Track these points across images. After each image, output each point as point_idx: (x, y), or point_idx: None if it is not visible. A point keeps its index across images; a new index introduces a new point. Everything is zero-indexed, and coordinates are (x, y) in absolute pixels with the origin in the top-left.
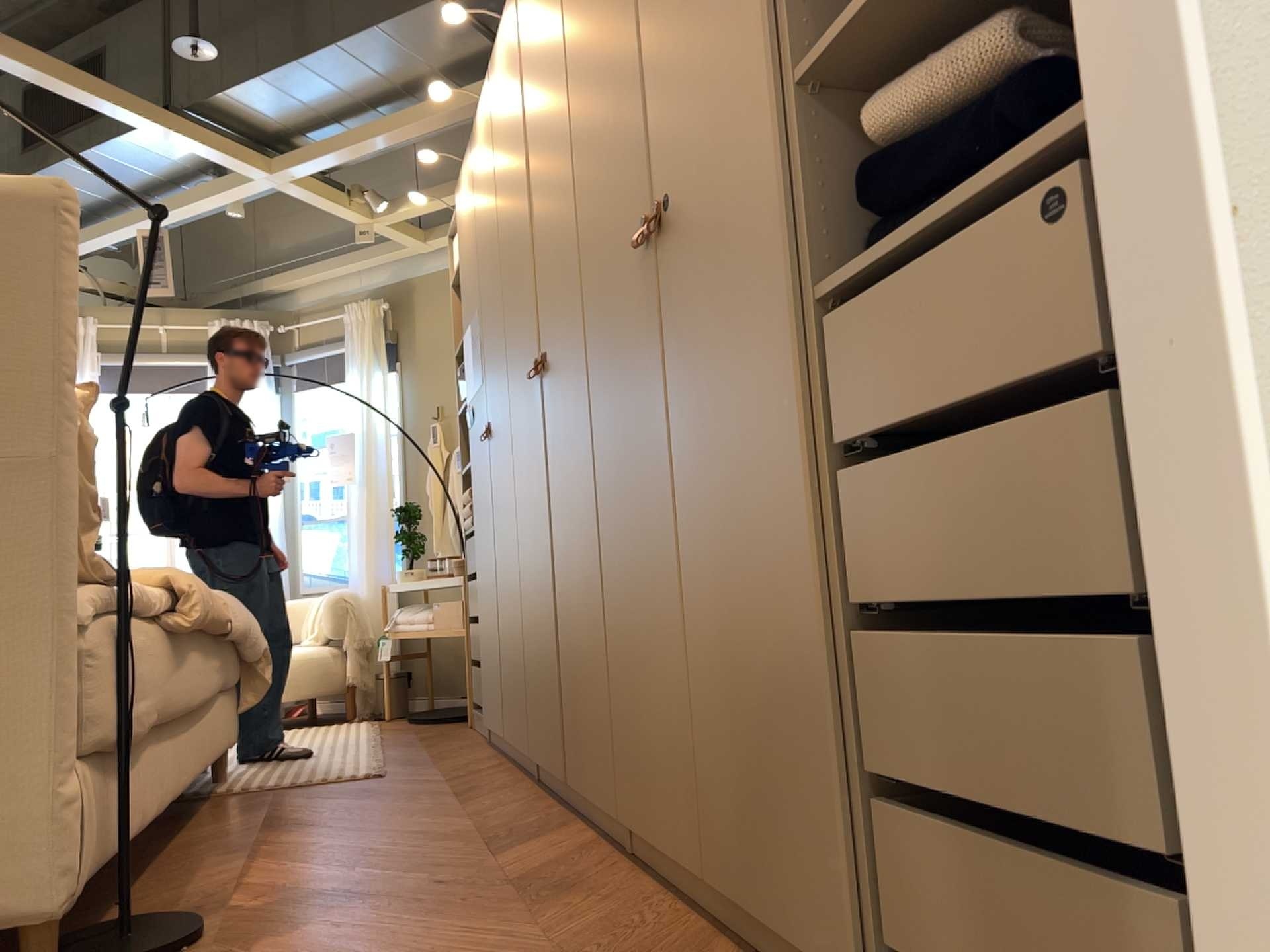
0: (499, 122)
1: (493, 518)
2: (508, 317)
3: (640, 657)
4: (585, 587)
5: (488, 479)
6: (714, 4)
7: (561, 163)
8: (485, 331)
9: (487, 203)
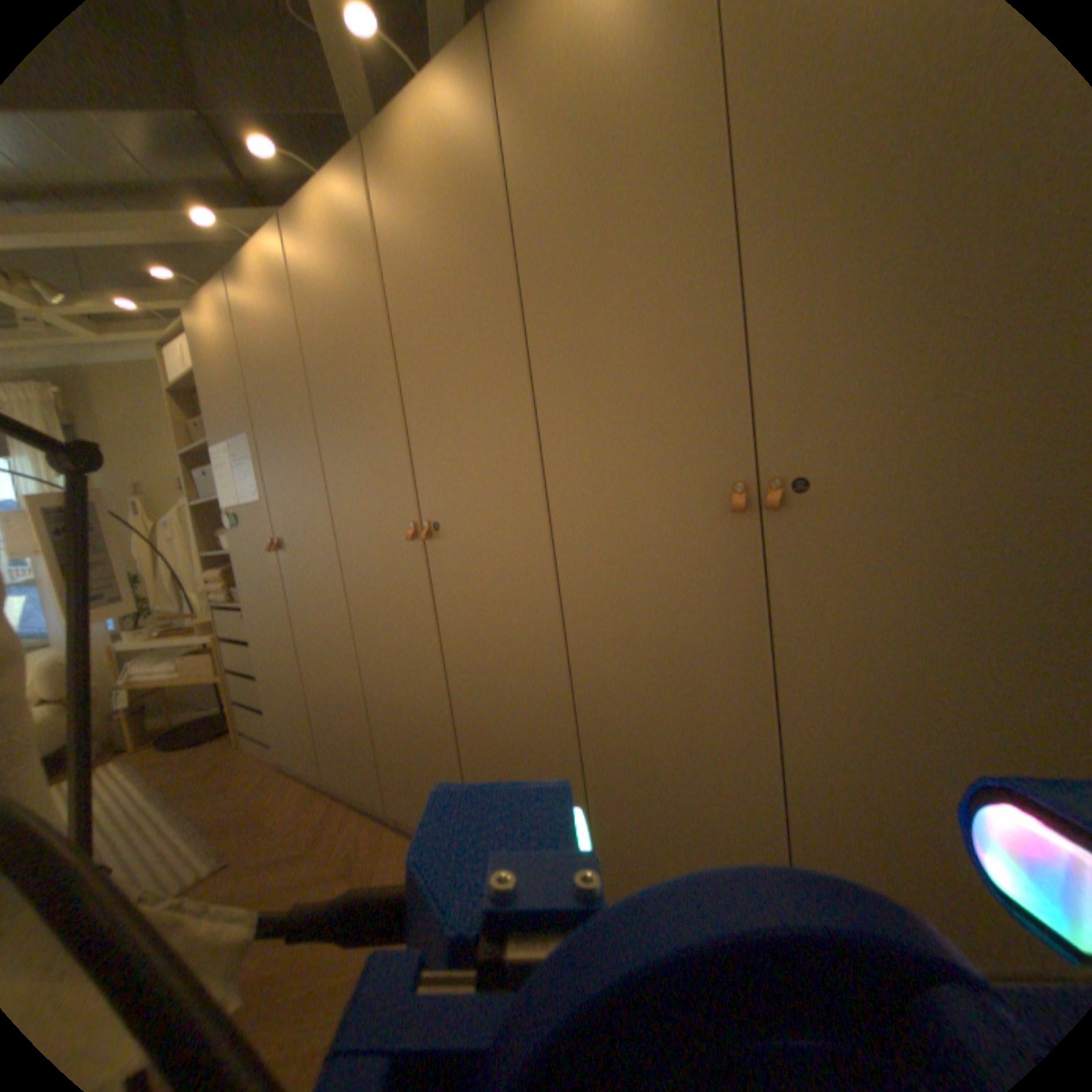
0: (298, 274)
1: (285, 614)
2: (324, 463)
3: (644, 819)
4: (513, 731)
5: (274, 582)
6: (940, 325)
7: (472, 362)
8: (260, 457)
9: (267, 344)
